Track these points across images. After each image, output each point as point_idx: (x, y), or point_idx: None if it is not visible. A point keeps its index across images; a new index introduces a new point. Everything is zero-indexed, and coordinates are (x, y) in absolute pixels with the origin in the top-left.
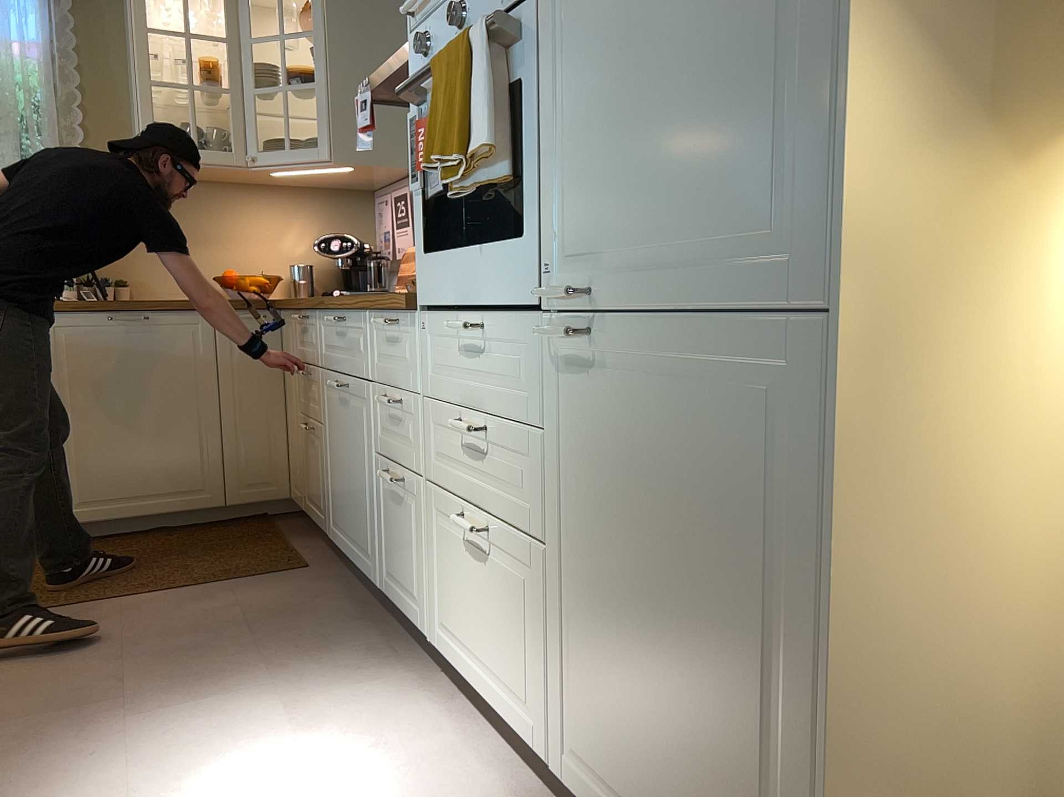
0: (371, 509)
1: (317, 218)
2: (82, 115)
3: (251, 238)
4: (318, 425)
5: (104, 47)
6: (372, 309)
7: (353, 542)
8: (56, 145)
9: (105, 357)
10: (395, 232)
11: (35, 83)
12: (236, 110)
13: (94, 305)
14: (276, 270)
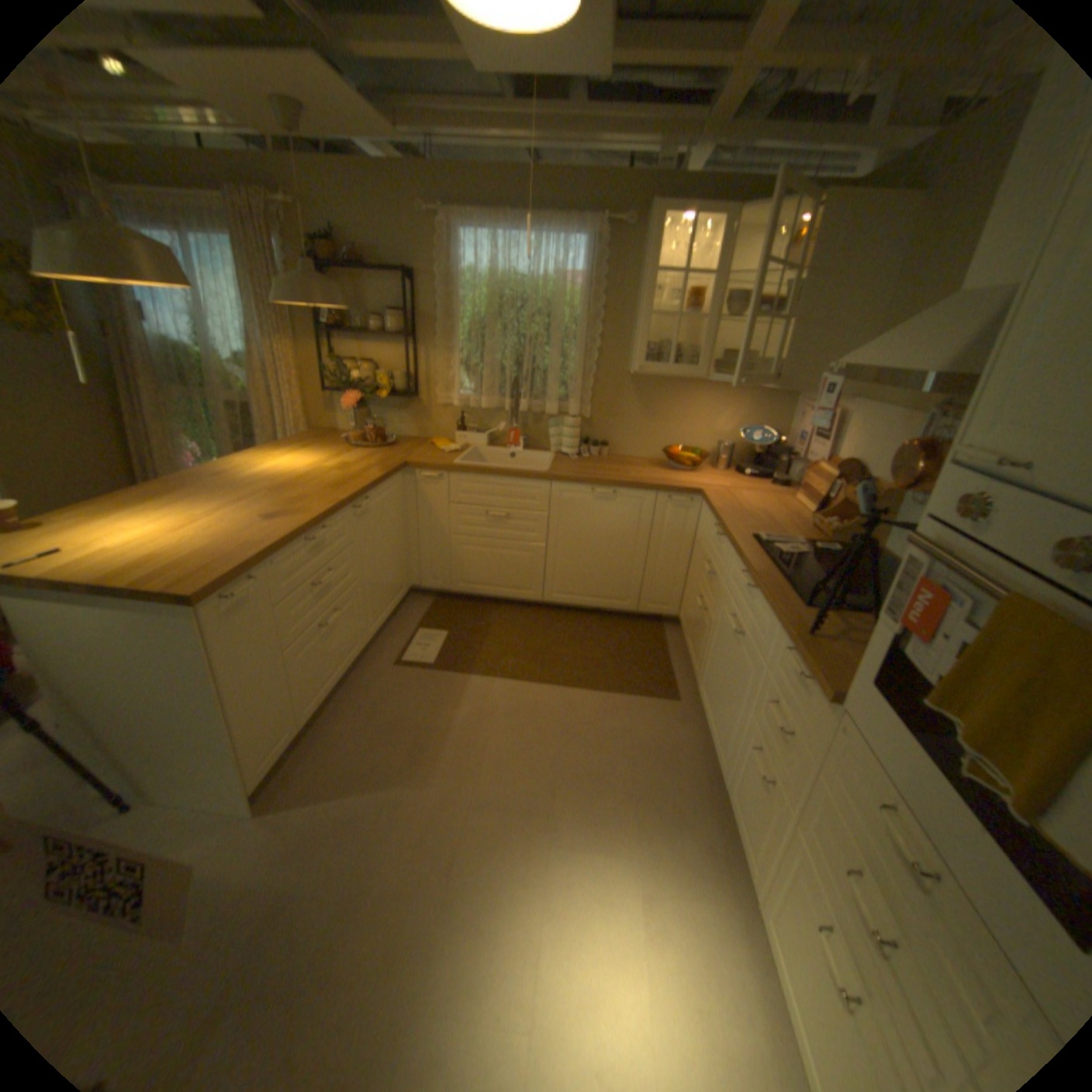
0: (736, 739)
1: (748, 406)
2: (601, 328)
3: (694, 418)
4: (710, 613)
5: (624, 271)
6: (788, 637)
7: (715, 728)
8: (582, 349)
9: (585, 513)
10: (813, 440)
11: (576, 303)
12: (708, 328)
13: (584, 481)
14: (707, 443)
